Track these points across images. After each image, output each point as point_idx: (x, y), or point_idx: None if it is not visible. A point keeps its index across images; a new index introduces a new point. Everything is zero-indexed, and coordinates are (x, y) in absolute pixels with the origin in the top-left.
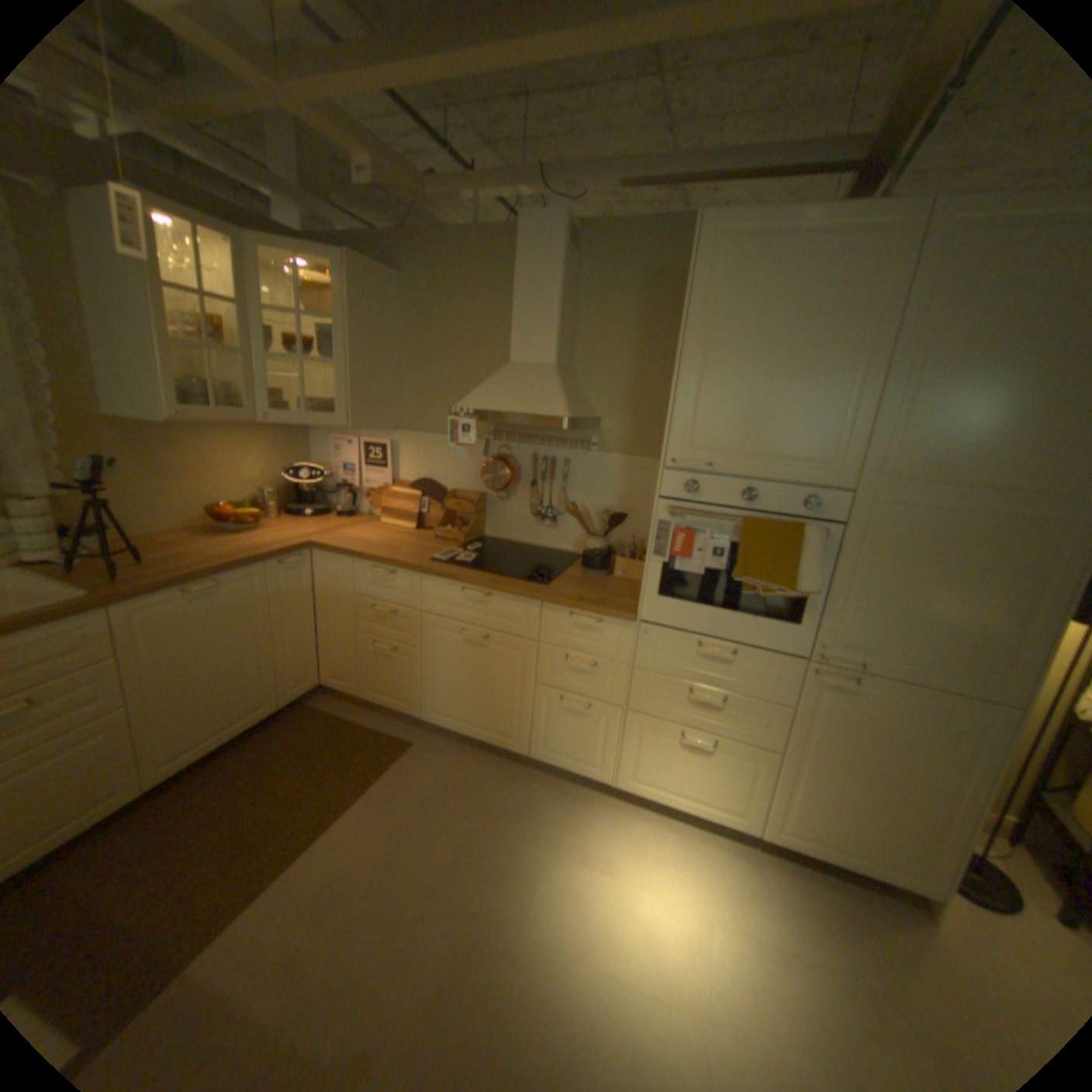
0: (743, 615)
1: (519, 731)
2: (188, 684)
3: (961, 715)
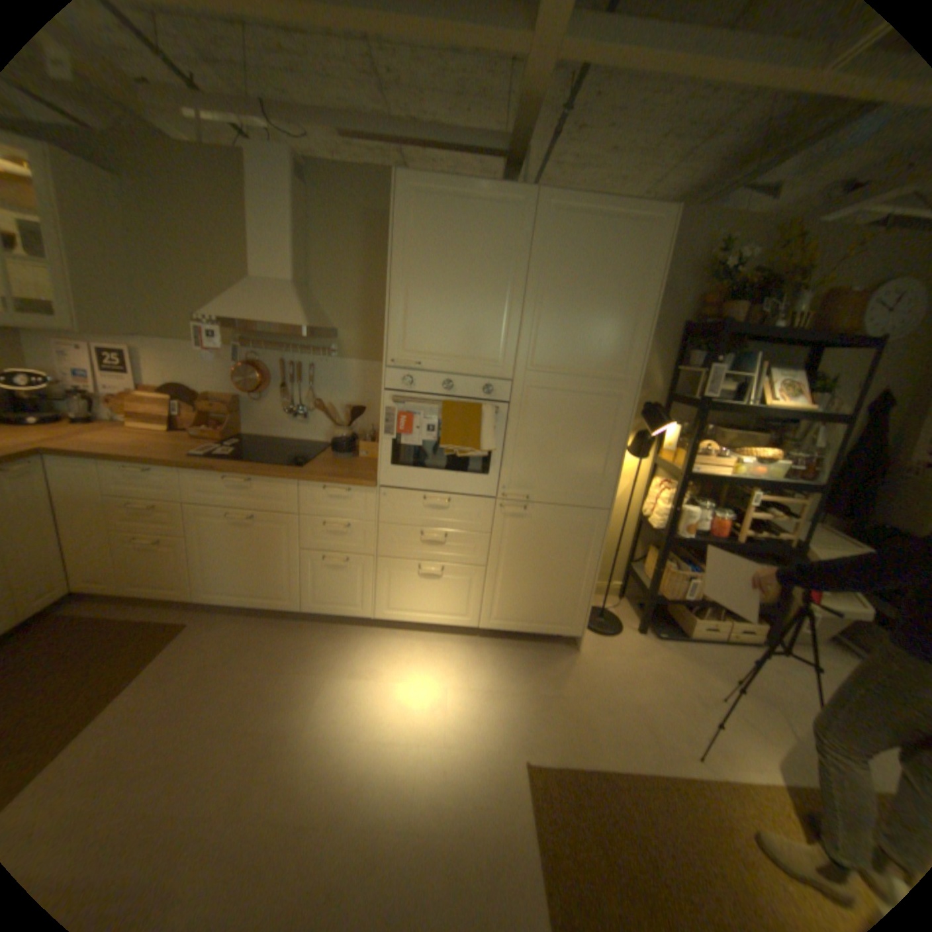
0: (451, 473)
1: (289, 592)
2: None
3: (579, 519)
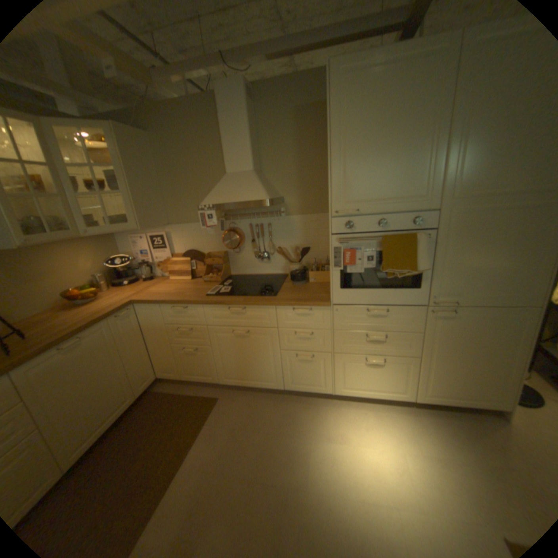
0: (389, 289)
1: (276, 377)
2: (76, 402)
3: (510, 317)
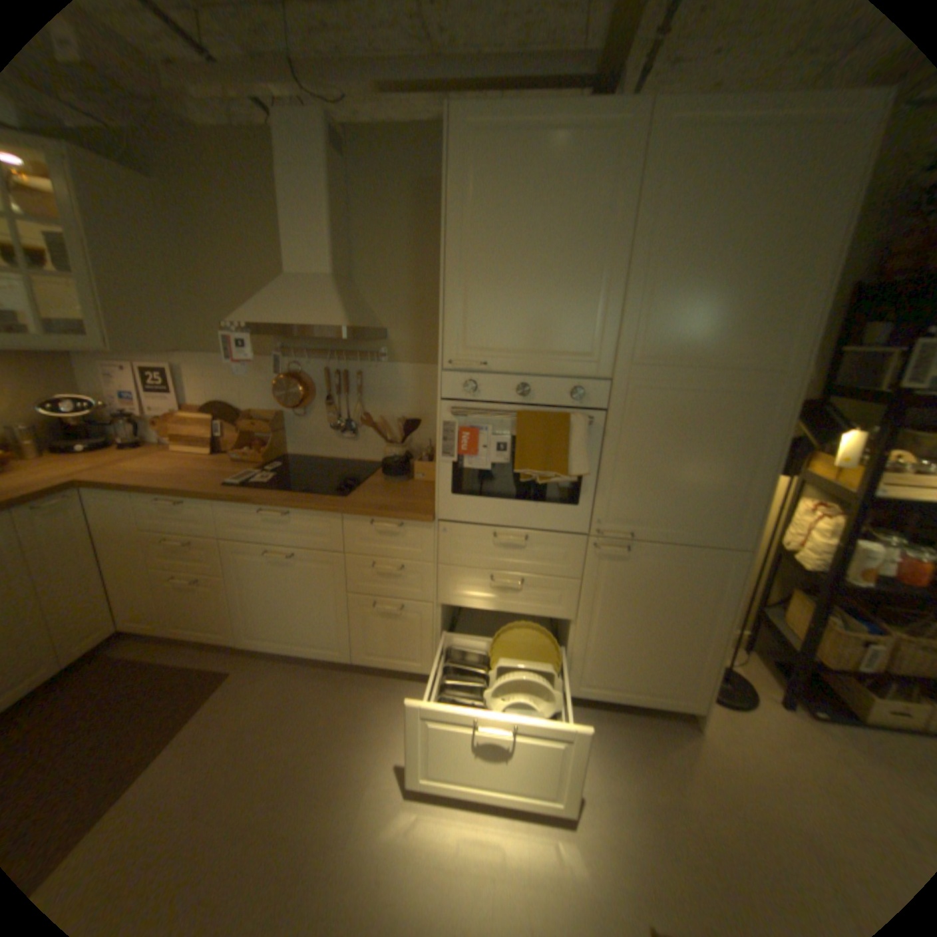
0: (529, 503)
1: (338, 641)
2: None
3: (708, 564)
